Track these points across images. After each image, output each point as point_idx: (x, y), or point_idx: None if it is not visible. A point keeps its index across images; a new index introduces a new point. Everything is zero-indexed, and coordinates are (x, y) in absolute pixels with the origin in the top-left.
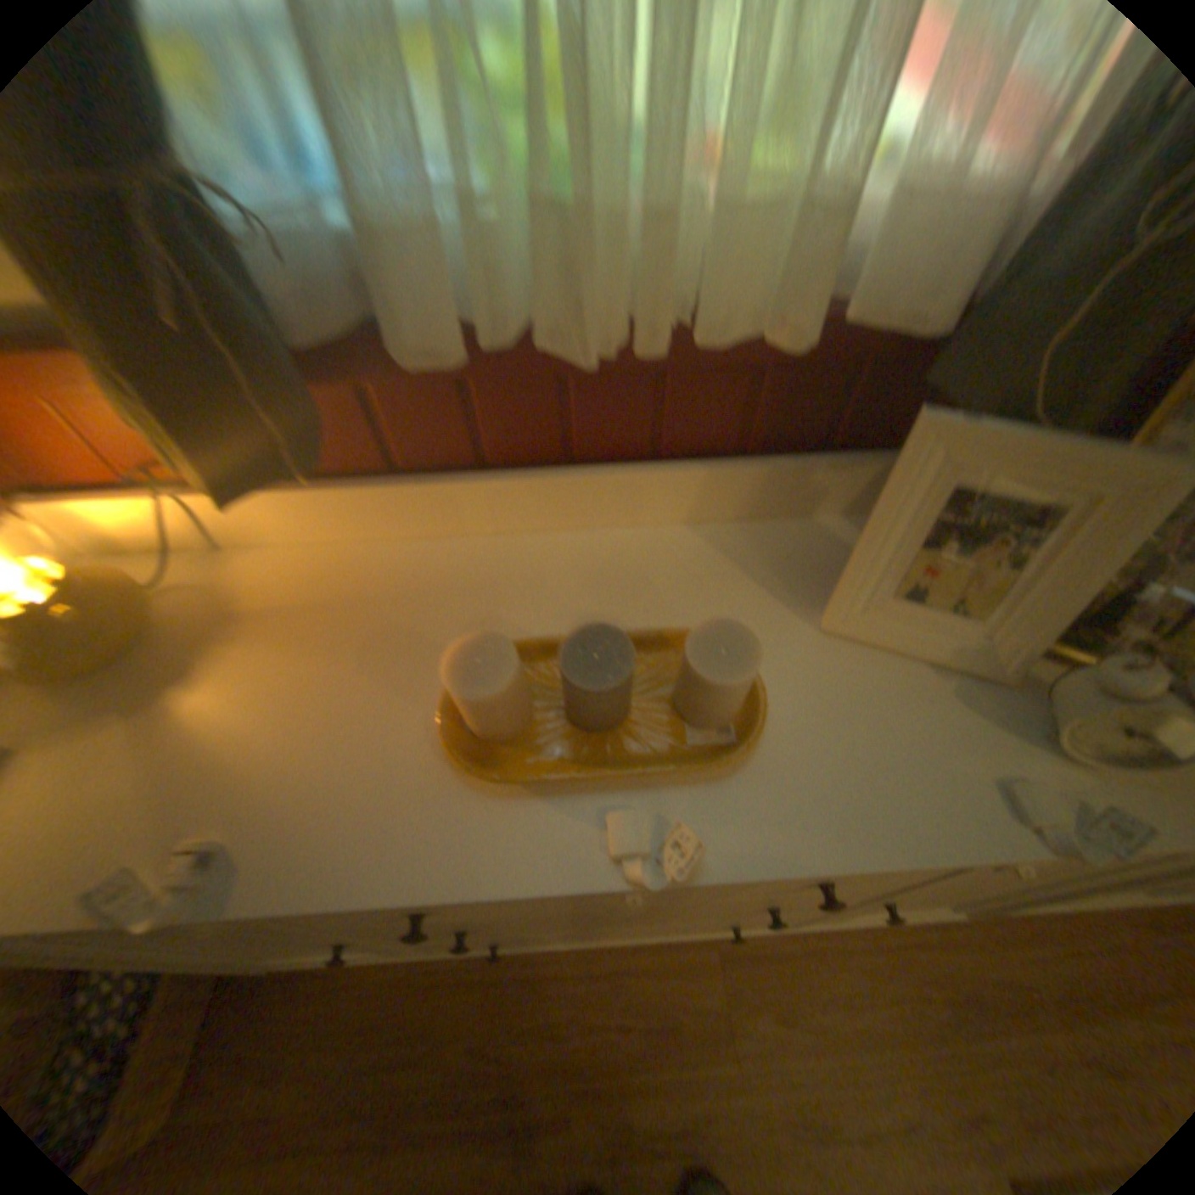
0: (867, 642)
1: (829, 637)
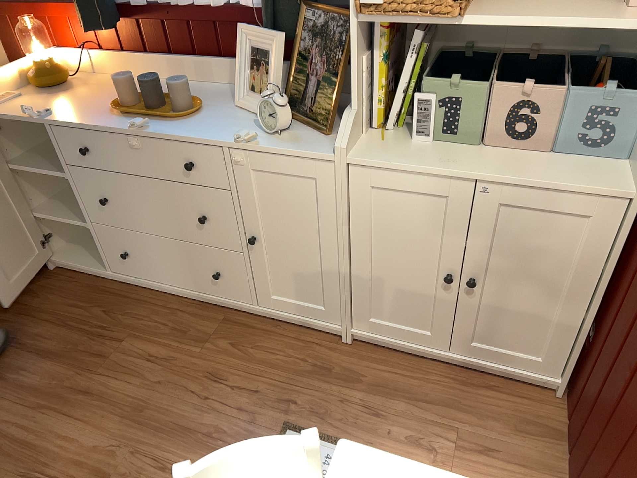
0: (245, 109)
1: (235, 107)
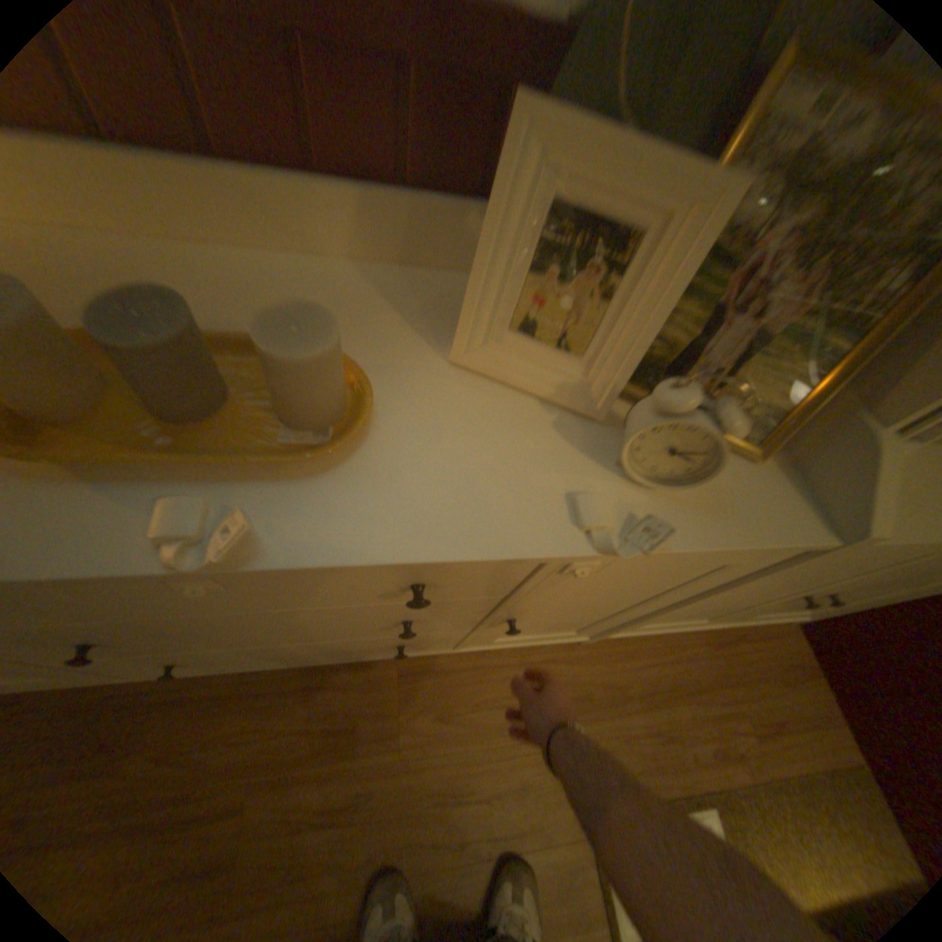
0: (489, 379)
1: (455, 371)
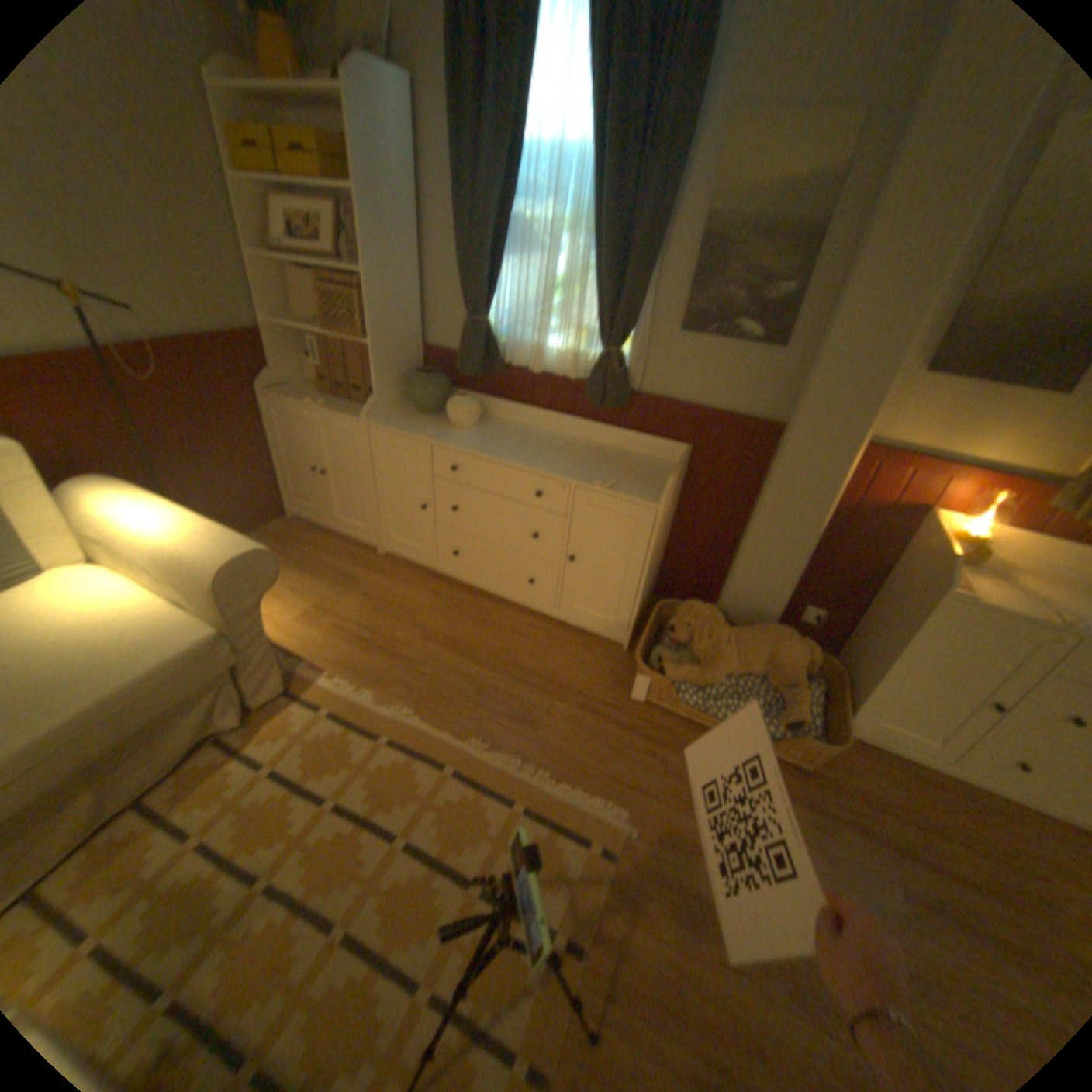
0: None
1: None
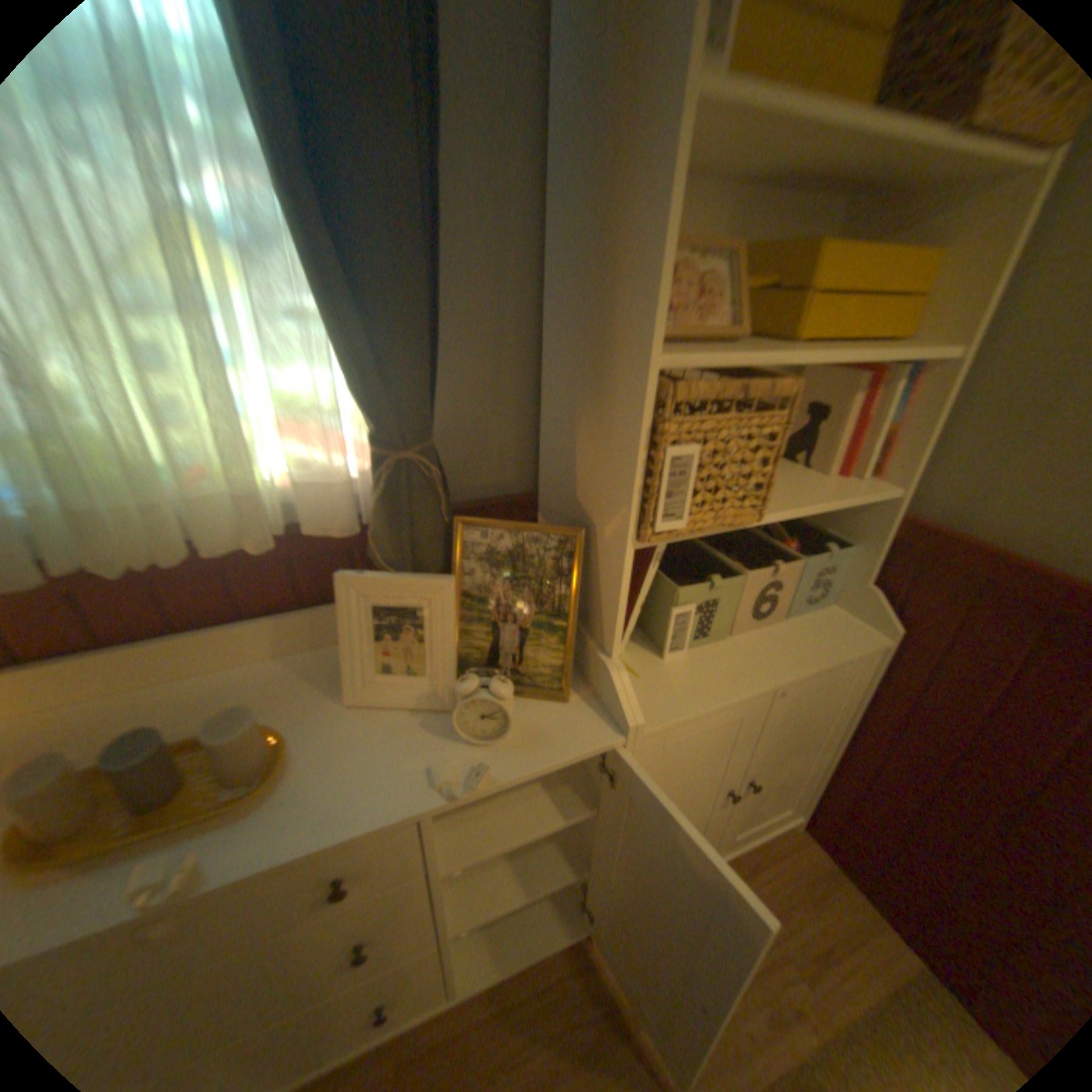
0: (372, 708)
1: (348, 710)
